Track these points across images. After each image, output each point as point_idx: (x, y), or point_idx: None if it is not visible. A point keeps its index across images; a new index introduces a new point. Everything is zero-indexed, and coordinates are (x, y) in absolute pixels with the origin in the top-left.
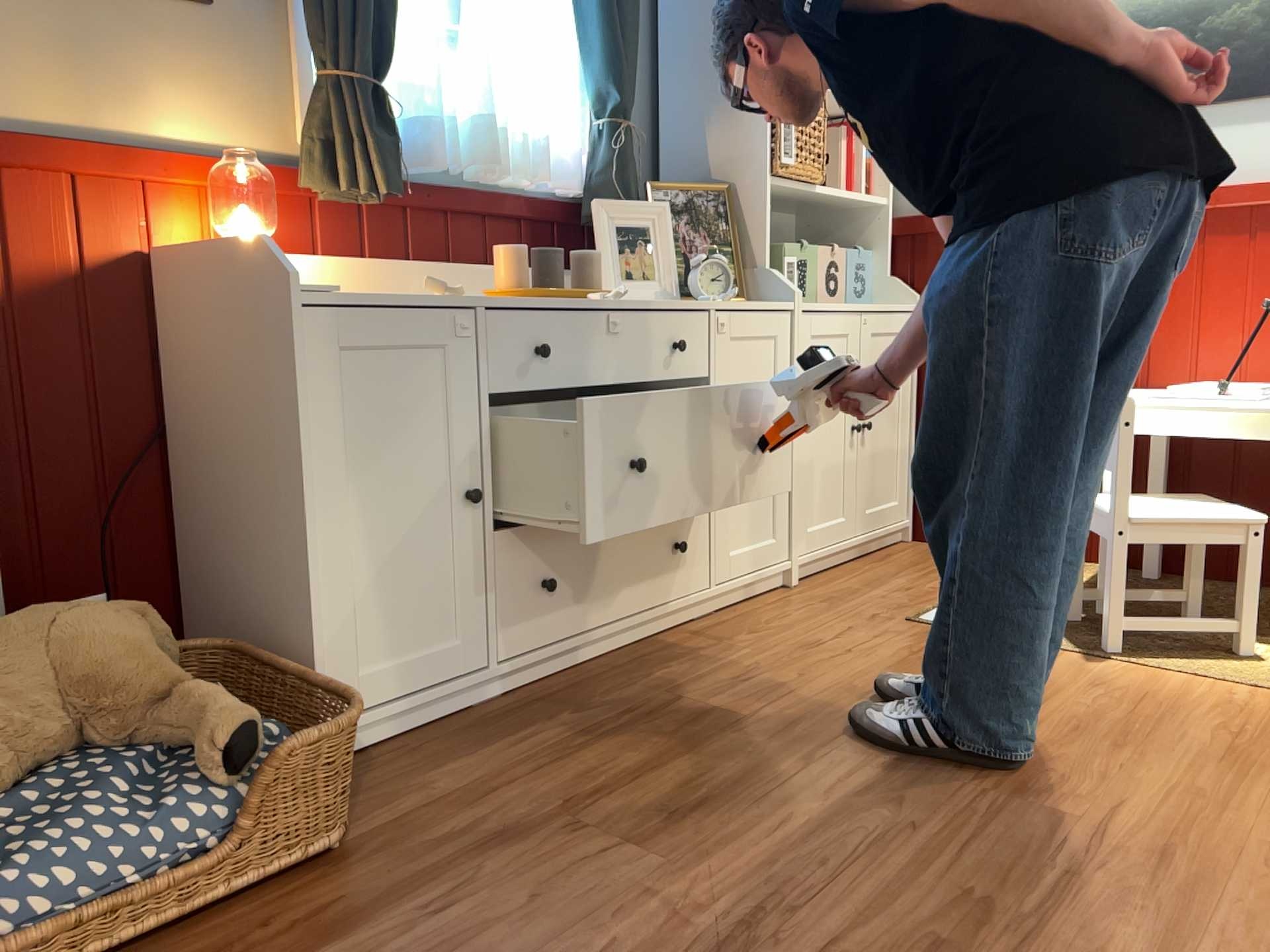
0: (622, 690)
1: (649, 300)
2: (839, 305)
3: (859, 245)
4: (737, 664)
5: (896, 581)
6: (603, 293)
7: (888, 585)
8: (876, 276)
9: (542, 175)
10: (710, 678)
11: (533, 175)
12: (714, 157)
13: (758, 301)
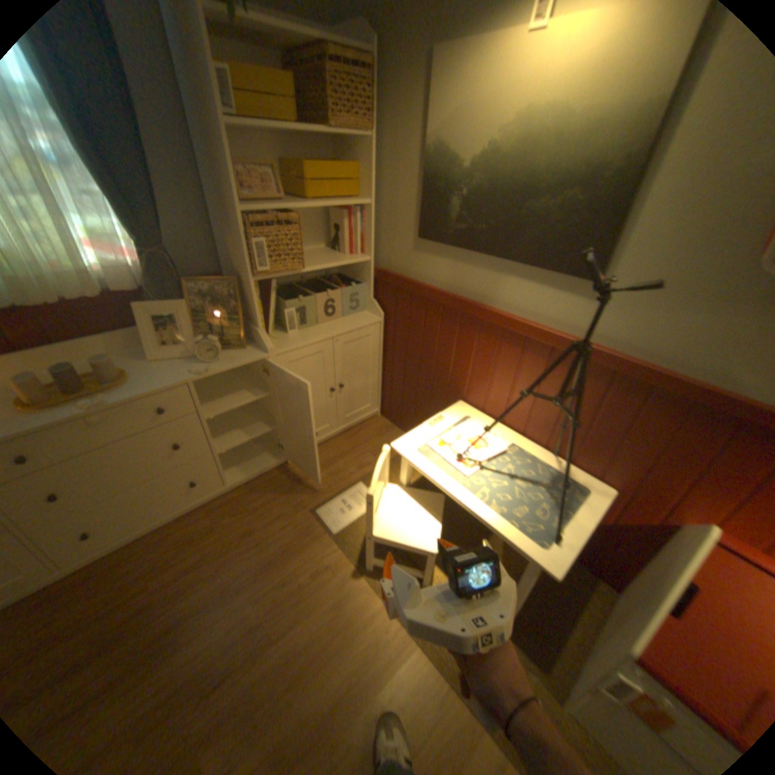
0: (130, 573)
1: (134, 391)
2: (325, 329)
3: (360, 278)
4: (199, 551)
5: (338, 463)
6: (82, 405)
7: (331, 468)
8: (366, 298)
9: (87, 294)
10: (175, 566)
11: (82, 293)
12: (231, 256)
13: (257, 345)
